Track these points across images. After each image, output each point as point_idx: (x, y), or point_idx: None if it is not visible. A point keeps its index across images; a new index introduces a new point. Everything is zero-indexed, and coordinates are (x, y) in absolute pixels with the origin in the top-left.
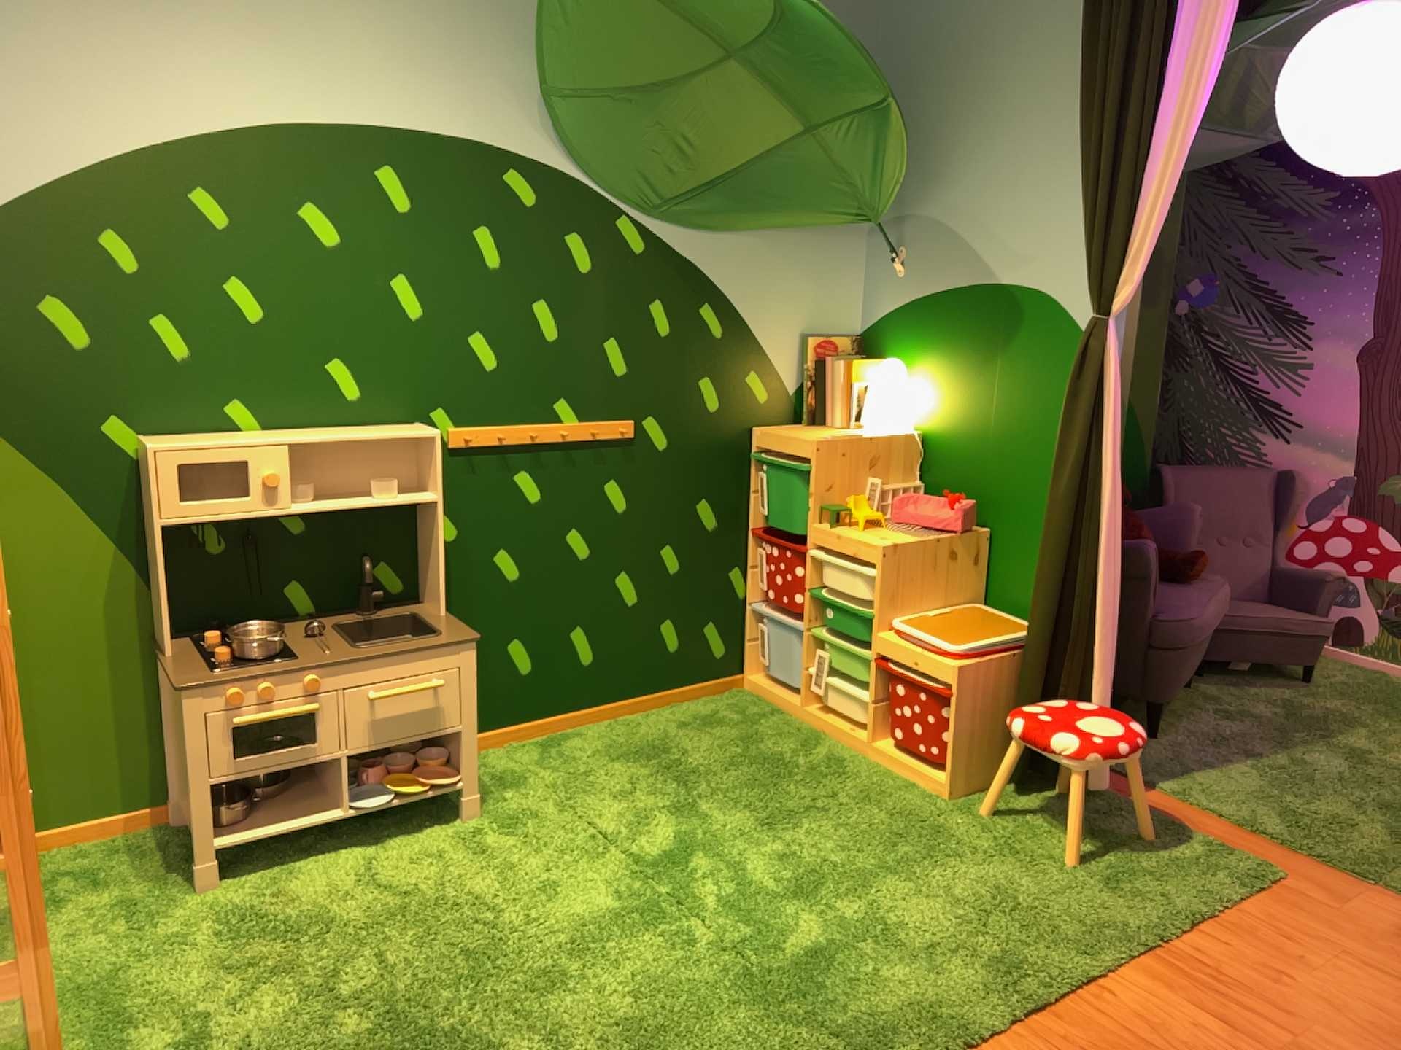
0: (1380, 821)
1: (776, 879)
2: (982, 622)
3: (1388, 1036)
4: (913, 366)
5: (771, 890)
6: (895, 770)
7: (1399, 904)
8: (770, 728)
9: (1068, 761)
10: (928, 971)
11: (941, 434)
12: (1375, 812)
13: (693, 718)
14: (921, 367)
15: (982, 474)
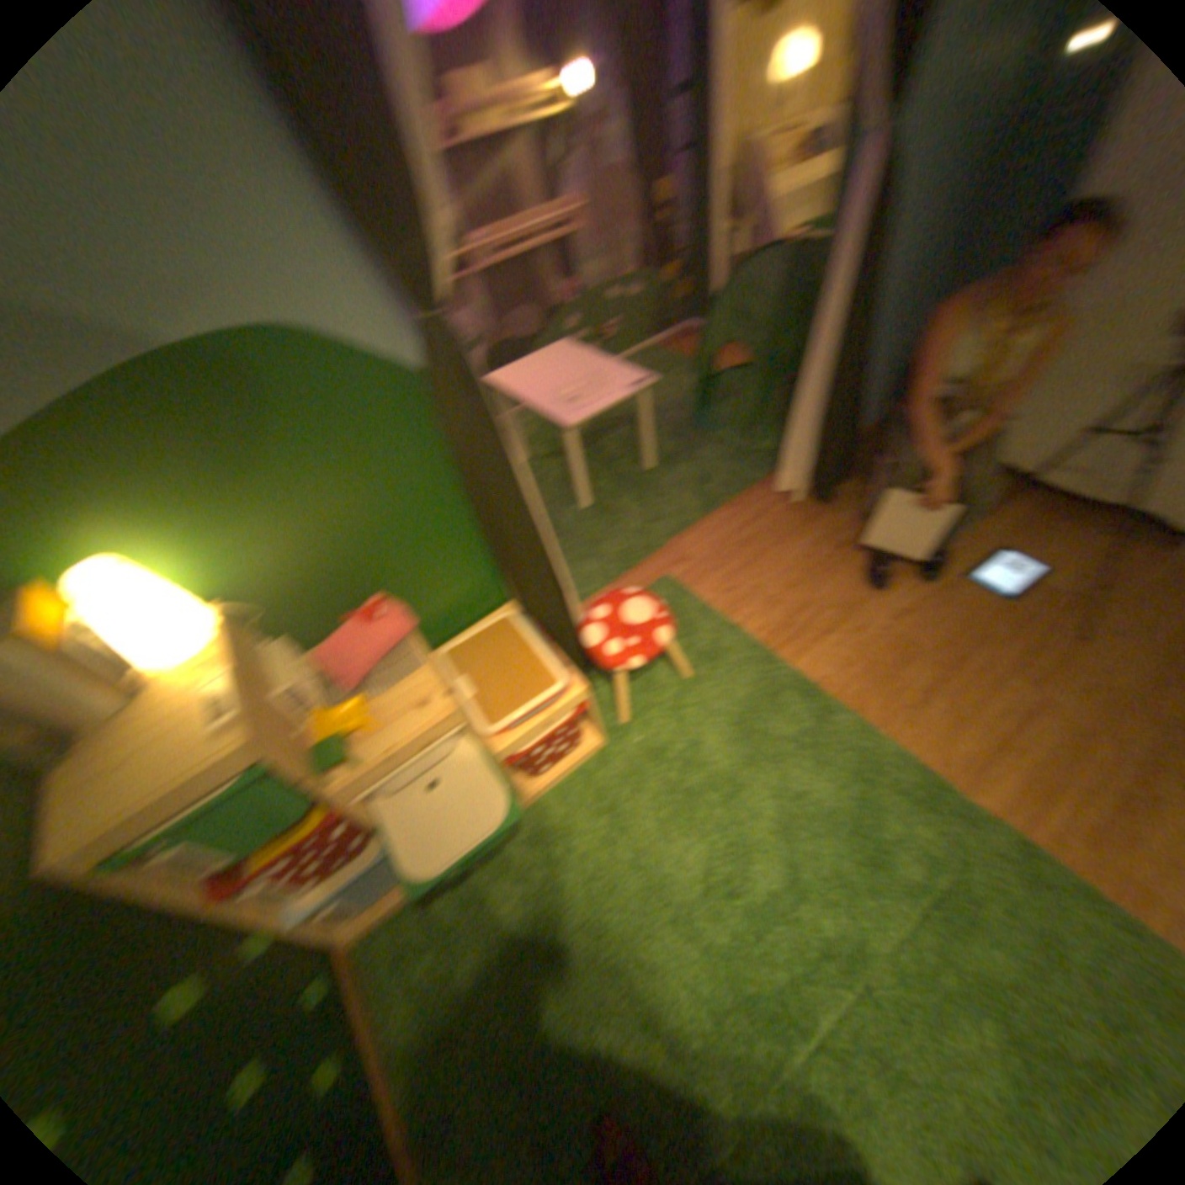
0: (603, 523)
1: (768, 899)
2: (492, 651)
3: (808, 574)
4: (106, 544)
5: (788, 903)
6: (557, 781)
7: (686, 539)
8: (457, 908)
9: (672, 639)
10: (852, 780)
11: (248, 577)
12: (593, 522)
13: (424, 1020)
14: (126, 535)
15: (343, 568)
